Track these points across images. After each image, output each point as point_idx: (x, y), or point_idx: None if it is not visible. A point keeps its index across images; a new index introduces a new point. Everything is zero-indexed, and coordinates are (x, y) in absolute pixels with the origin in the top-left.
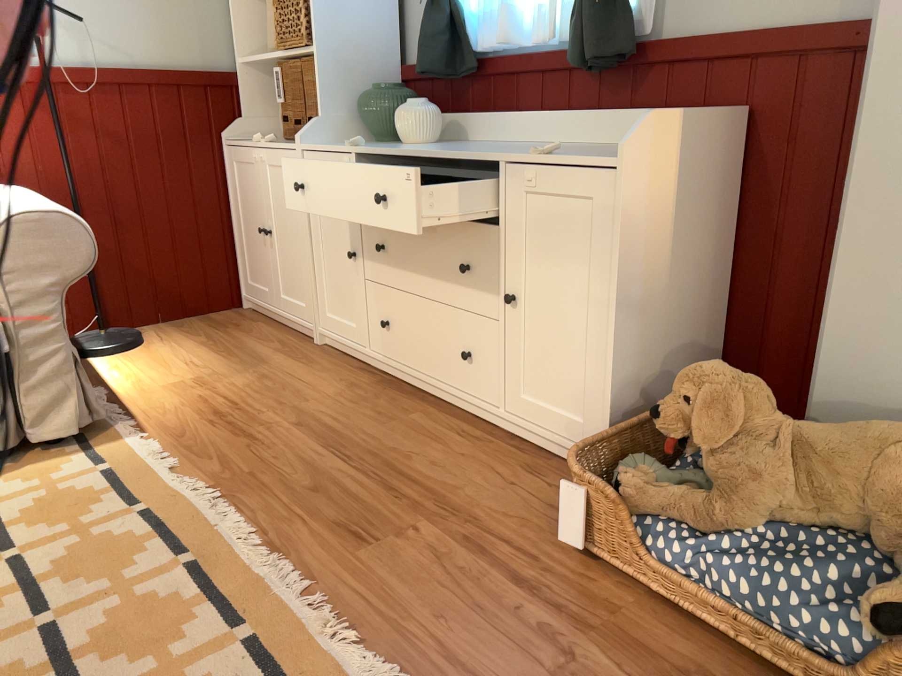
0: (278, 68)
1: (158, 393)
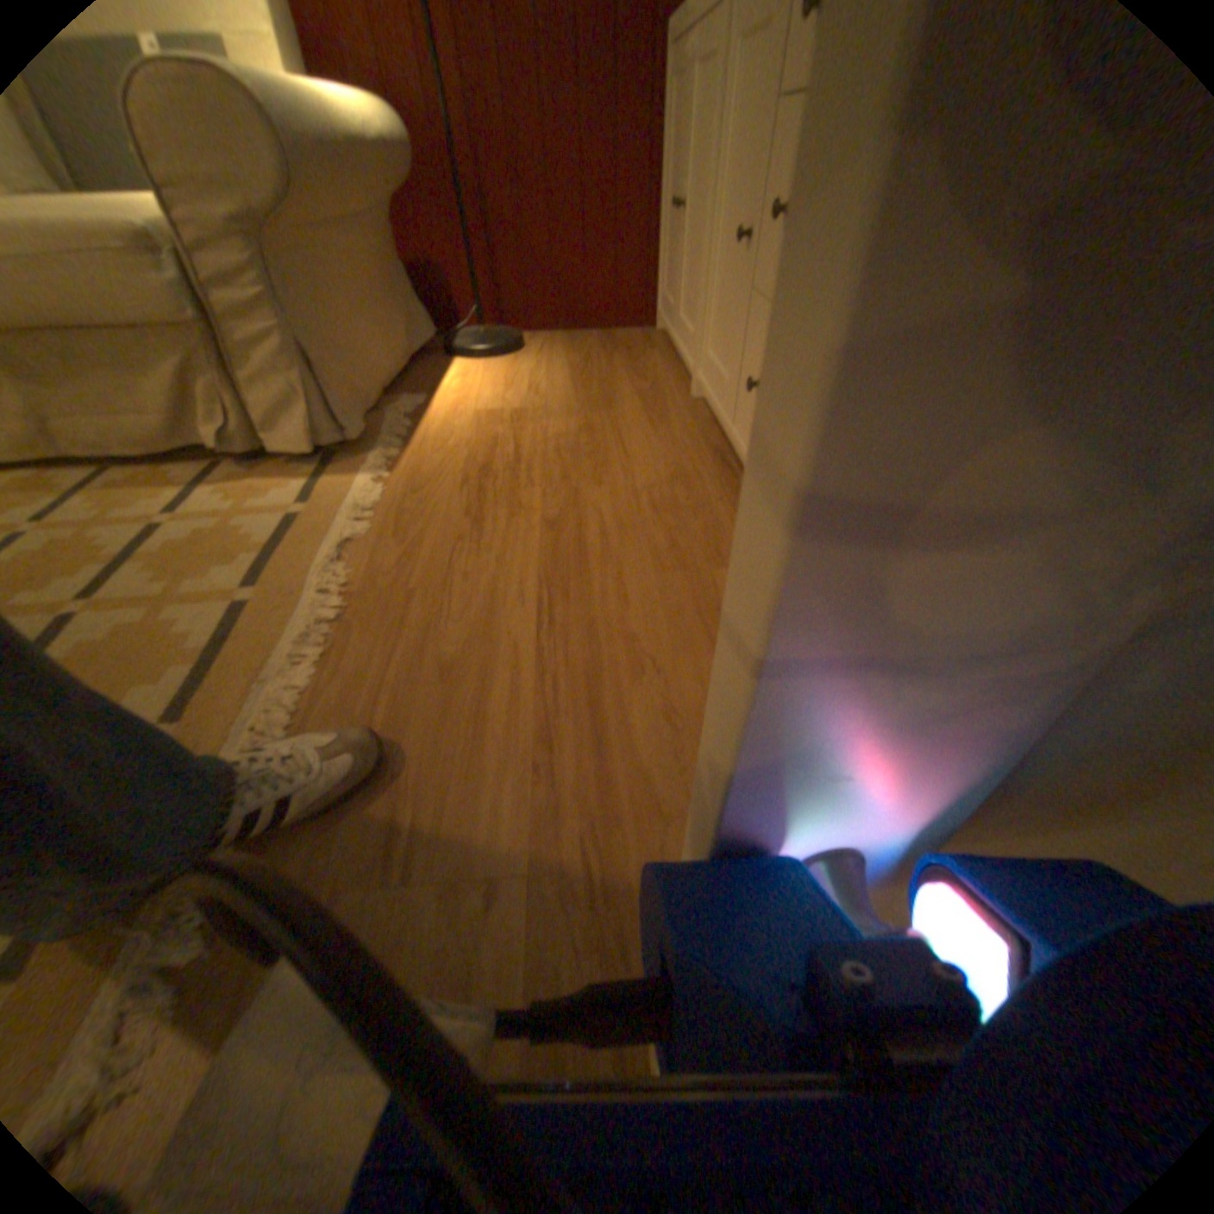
0: None
1: (463, 420)
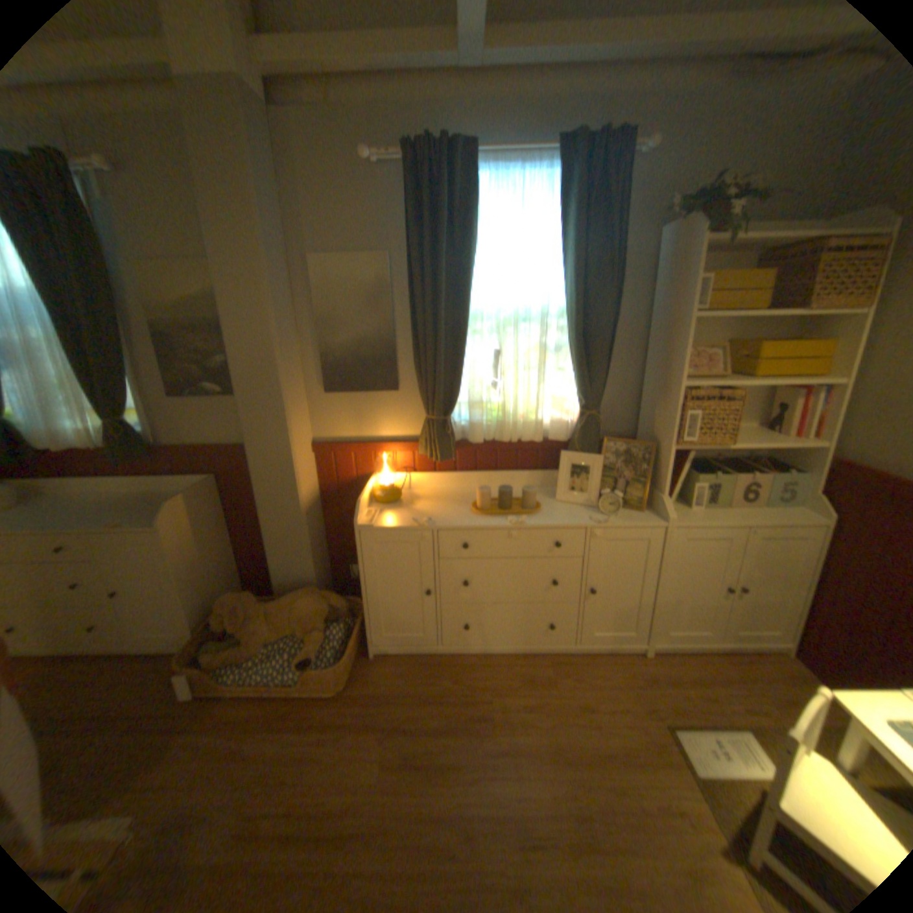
0: None
1: None
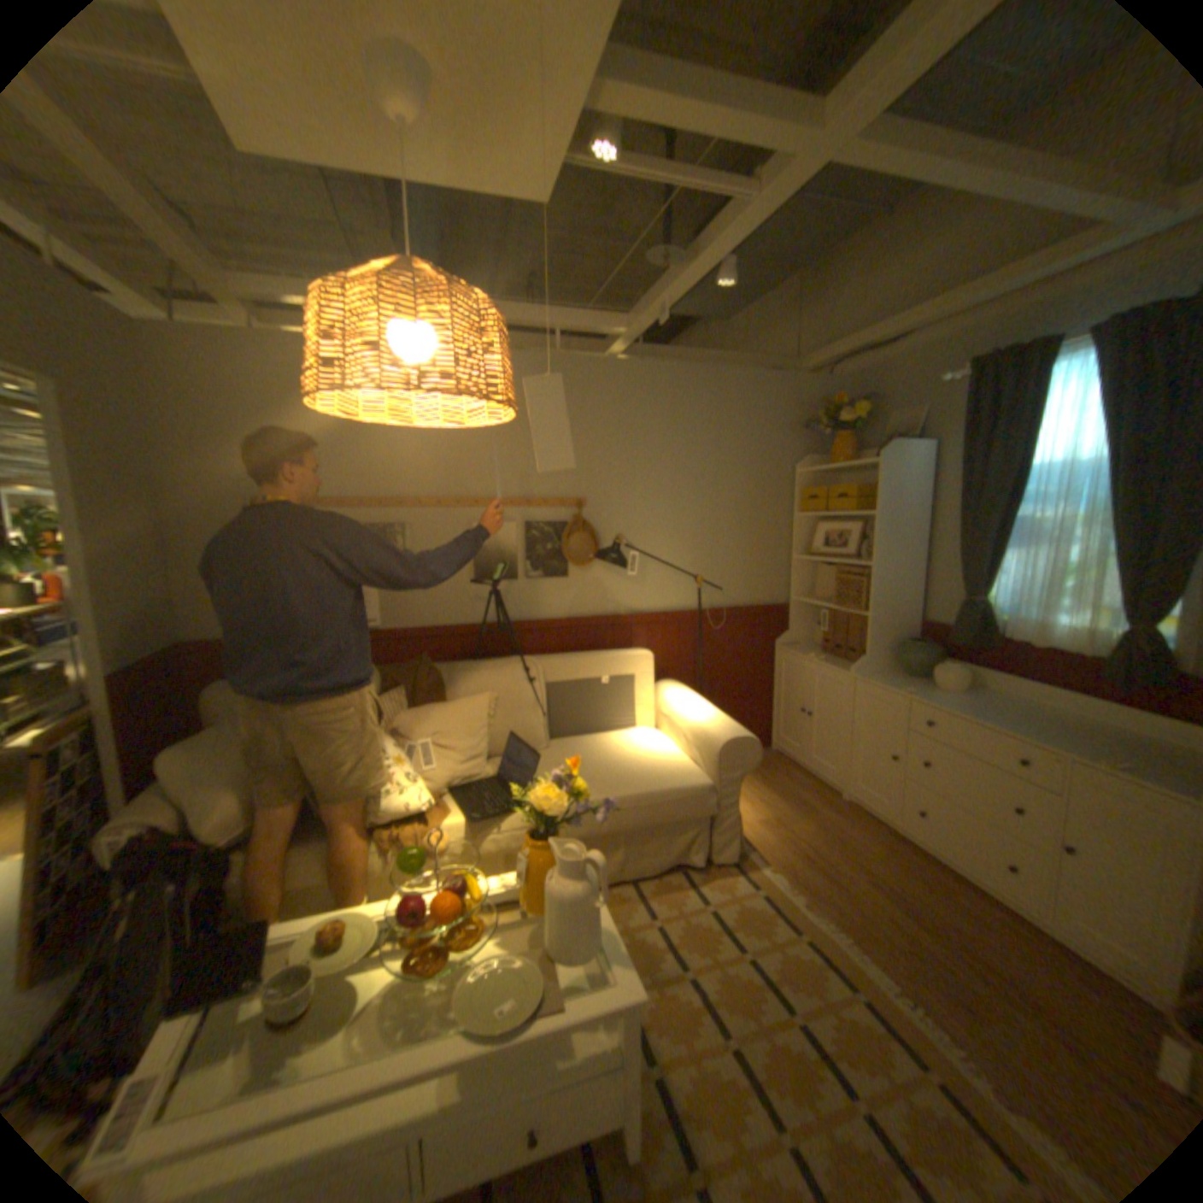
0: (825, 608)
1: (758, 829)
